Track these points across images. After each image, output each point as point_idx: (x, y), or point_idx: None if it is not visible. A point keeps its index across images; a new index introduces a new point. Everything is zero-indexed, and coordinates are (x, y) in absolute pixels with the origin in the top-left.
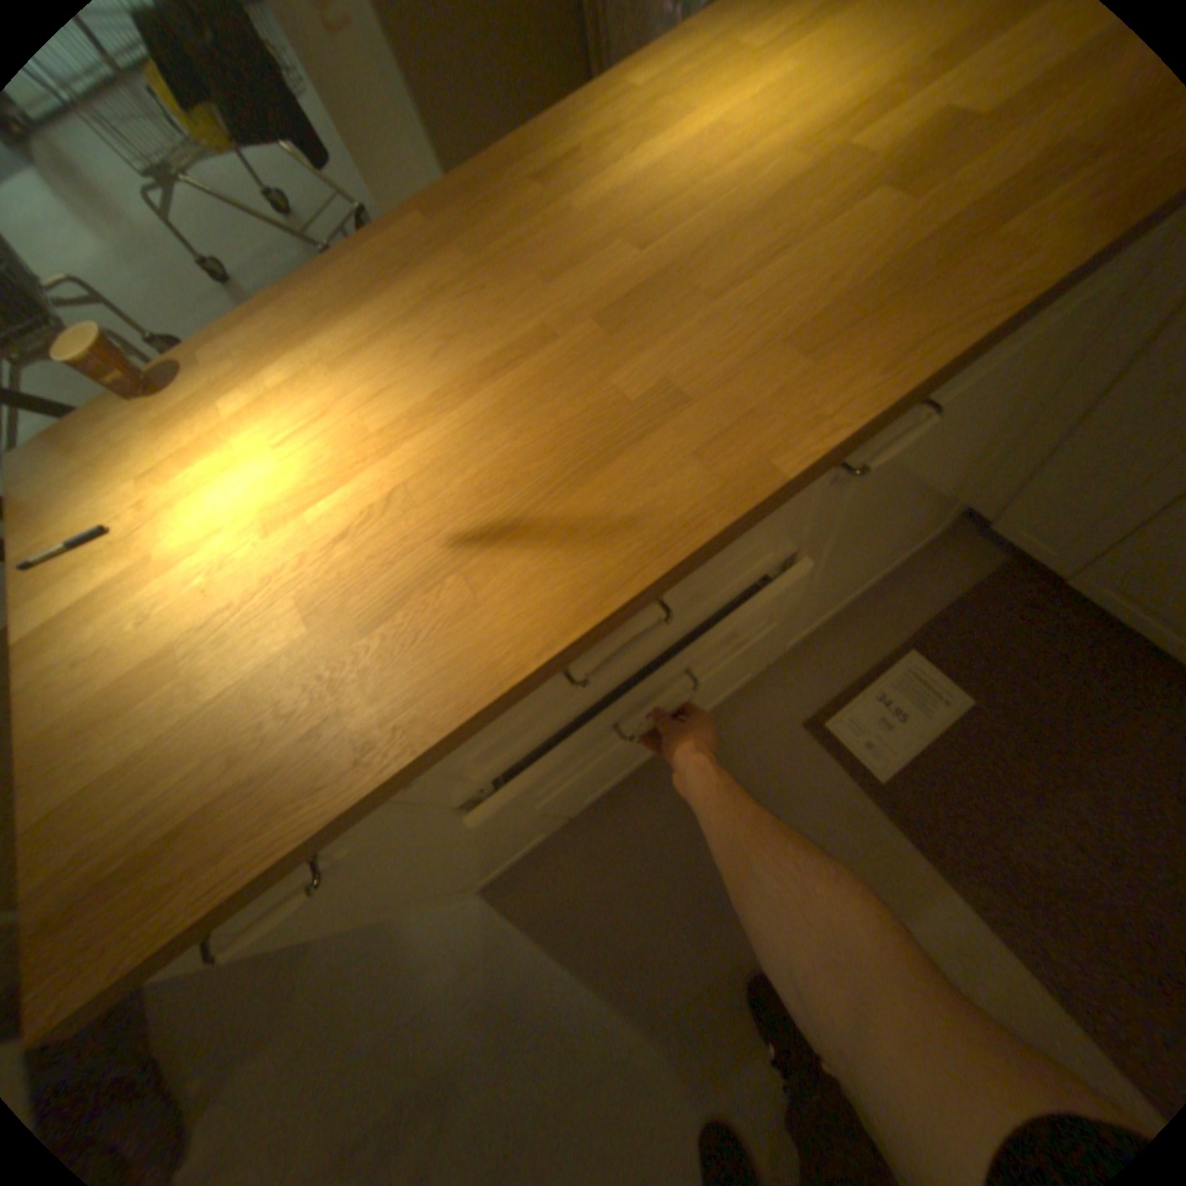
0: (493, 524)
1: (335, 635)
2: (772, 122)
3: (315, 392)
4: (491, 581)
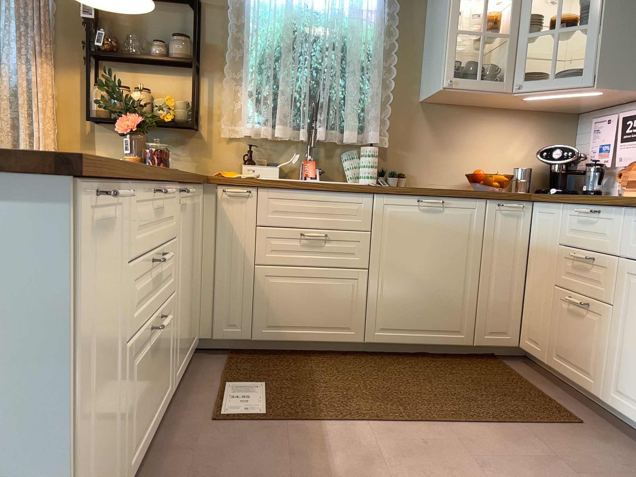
0: None
1: None
2: None
3: None
4: None
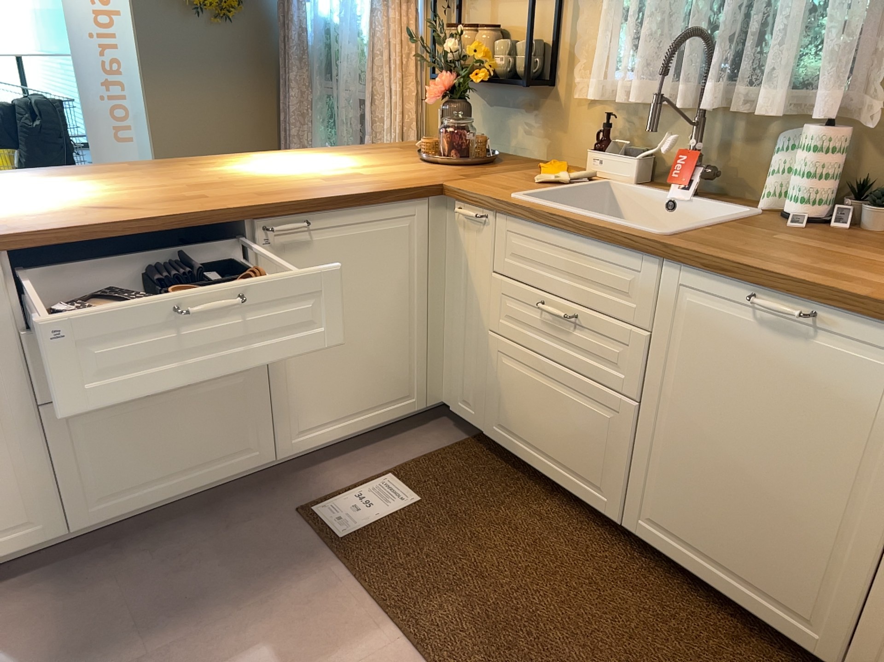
0: (109, 207)
1: (18, 217)
2: (296, 168)
3: (44, 186)
4: (99, 213)
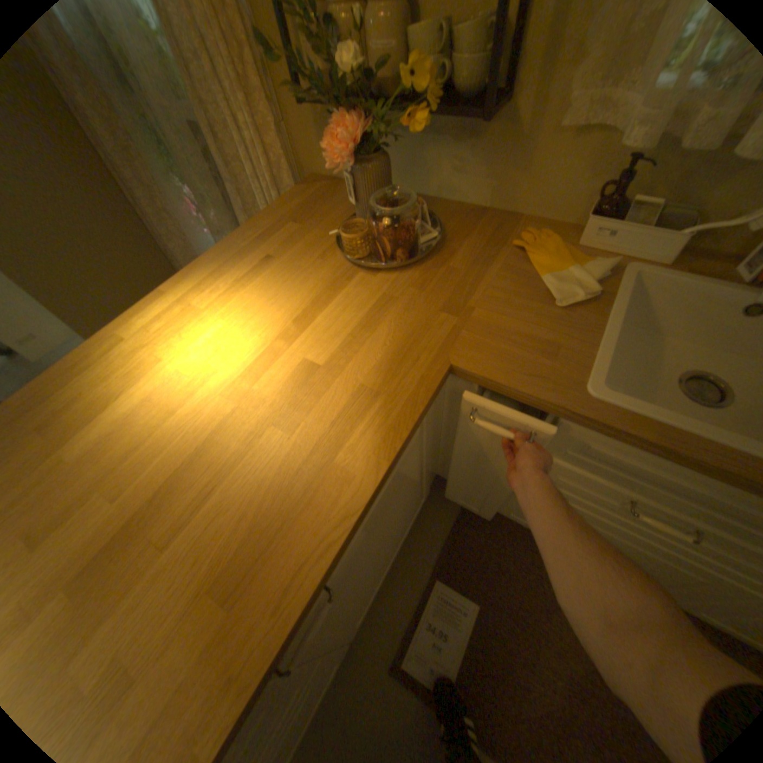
0: None
1: None
2: (207, 373)
3: None
4: None
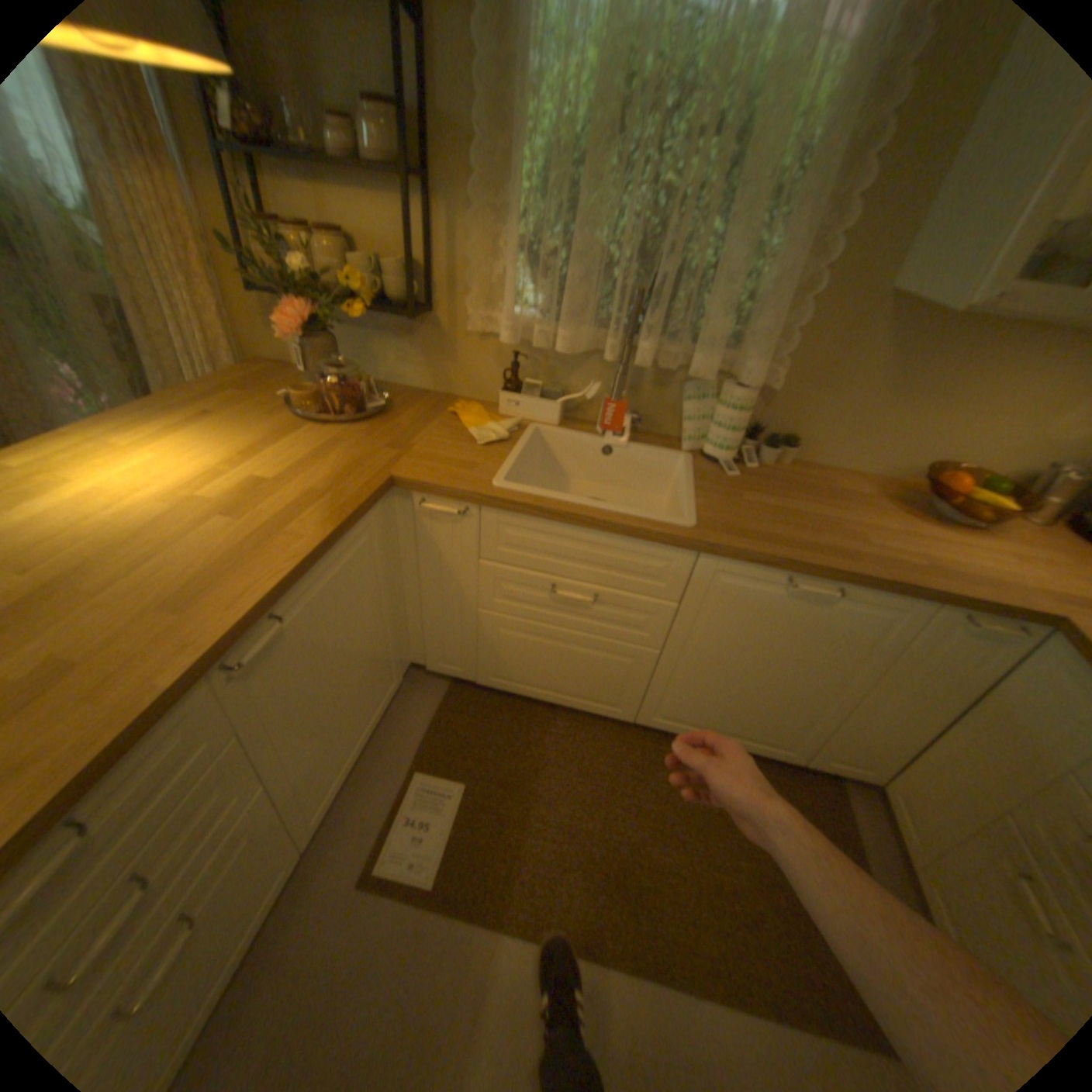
0: None
1: None
2: (138, 487)
3: None
4: None
